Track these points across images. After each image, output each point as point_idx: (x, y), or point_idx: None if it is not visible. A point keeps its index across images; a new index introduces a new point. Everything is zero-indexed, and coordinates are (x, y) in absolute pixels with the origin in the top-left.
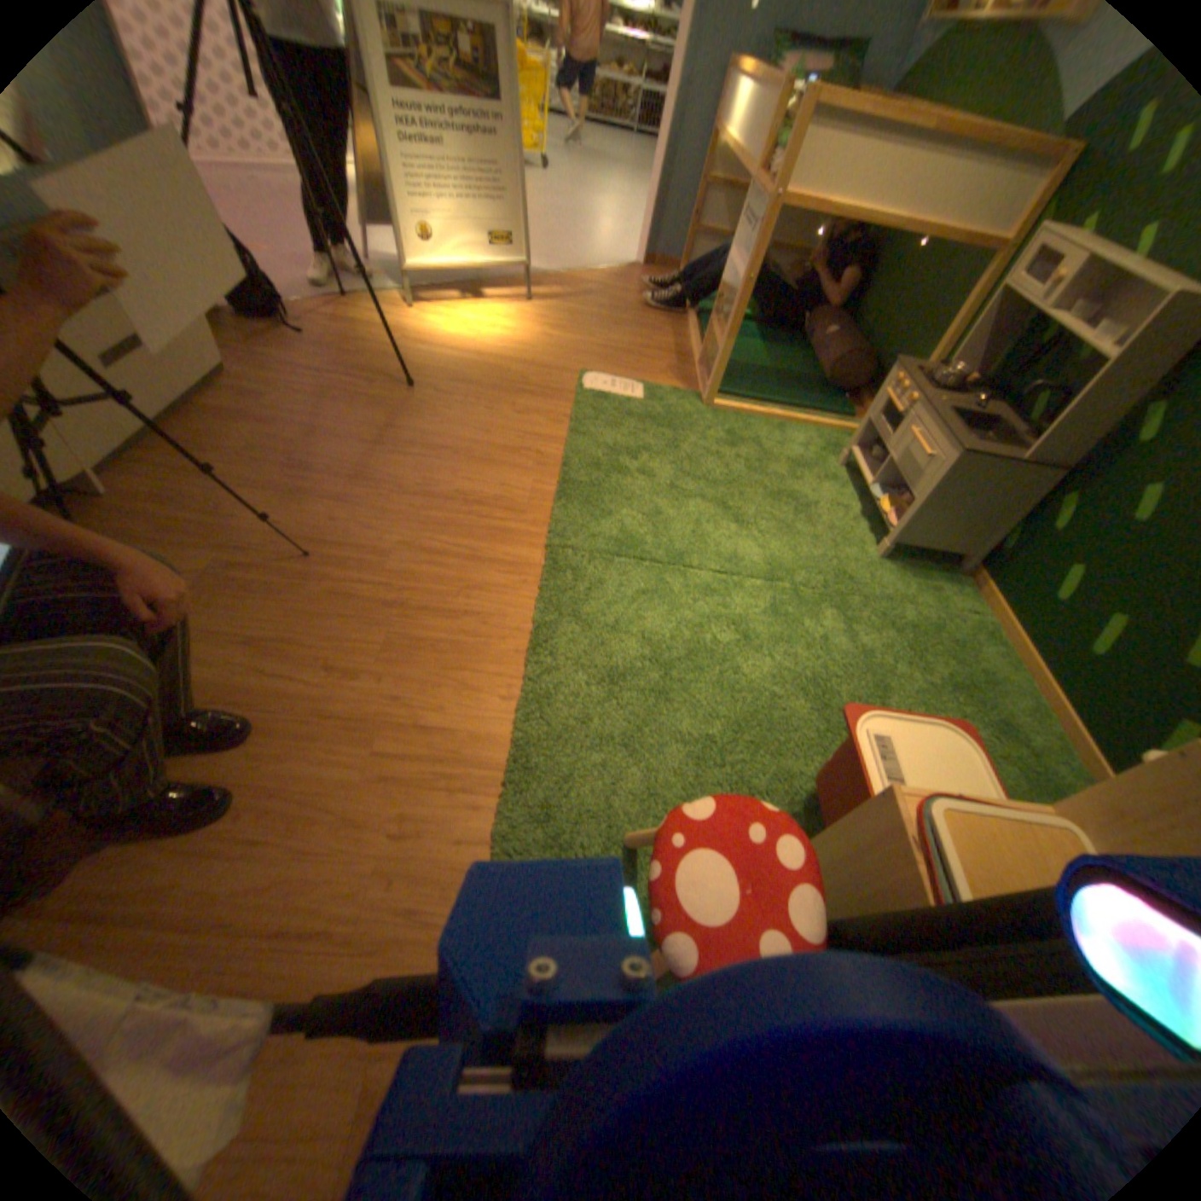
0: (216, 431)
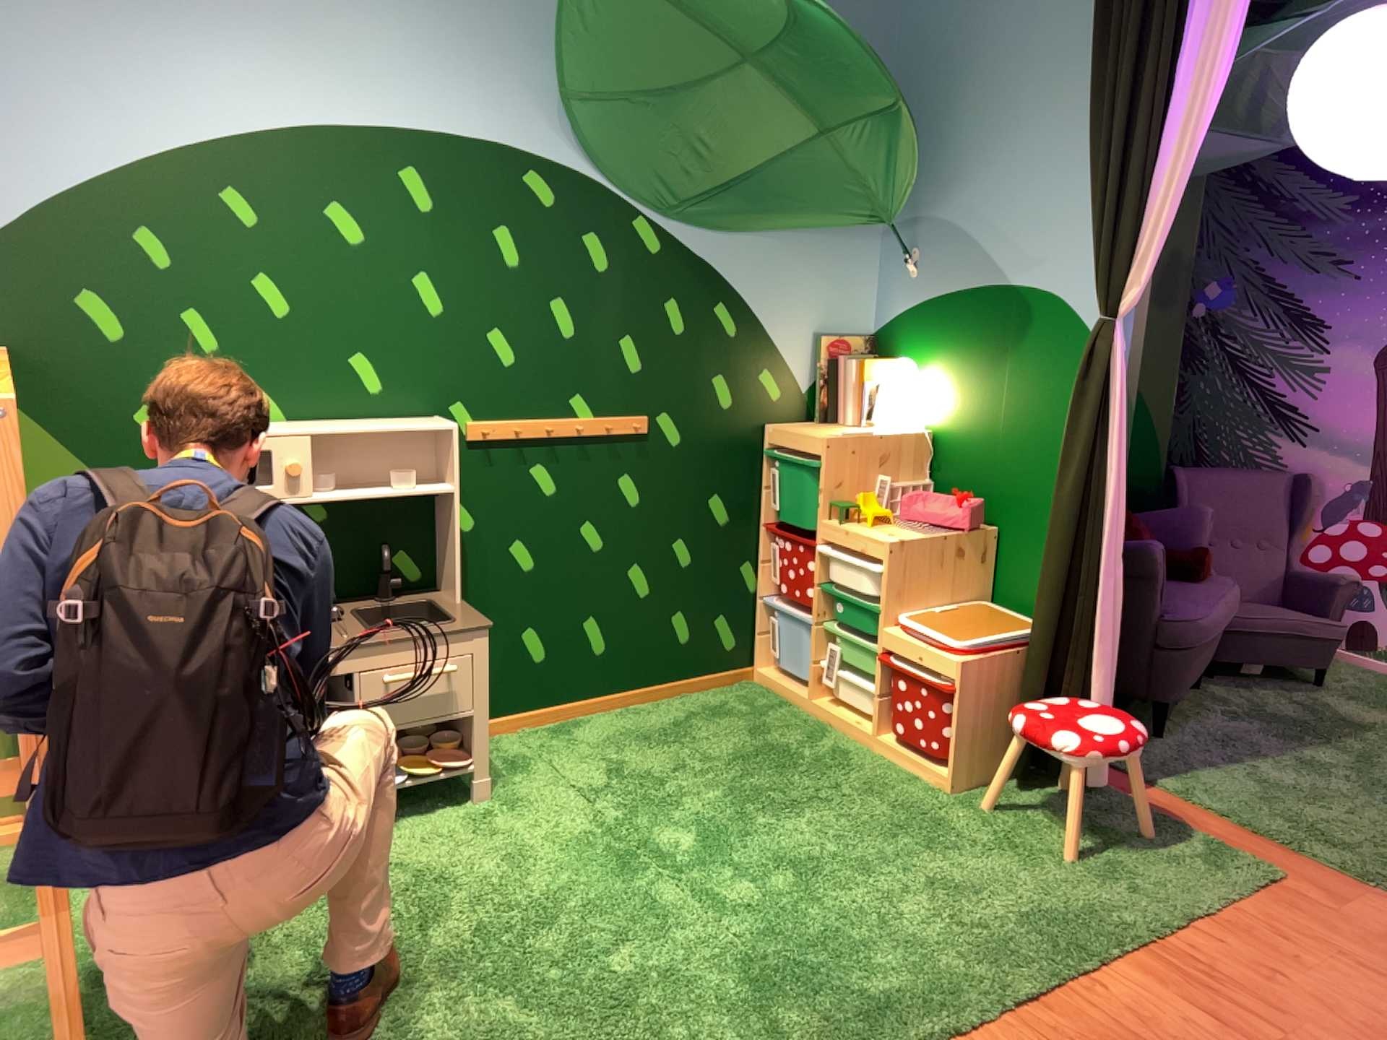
0: None
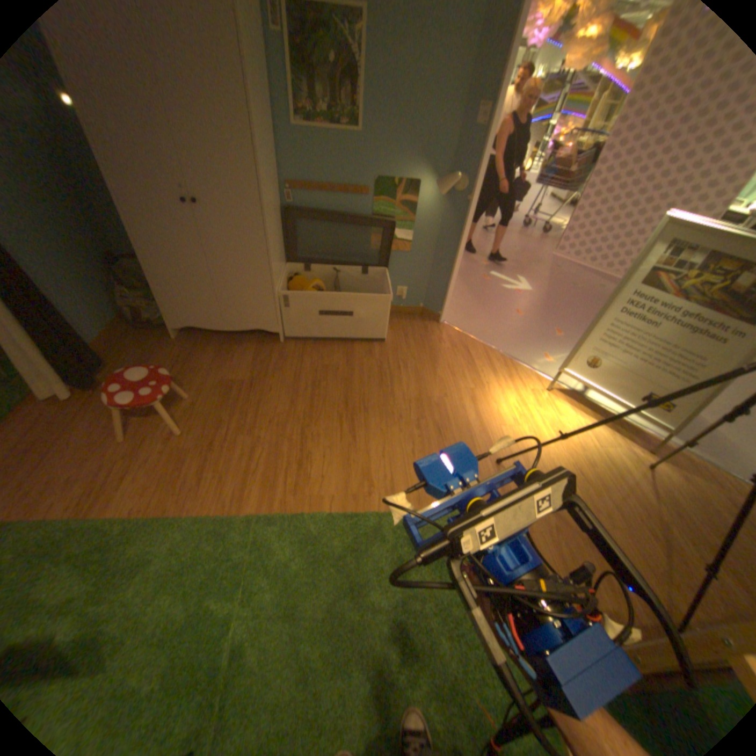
0: (336, 353)
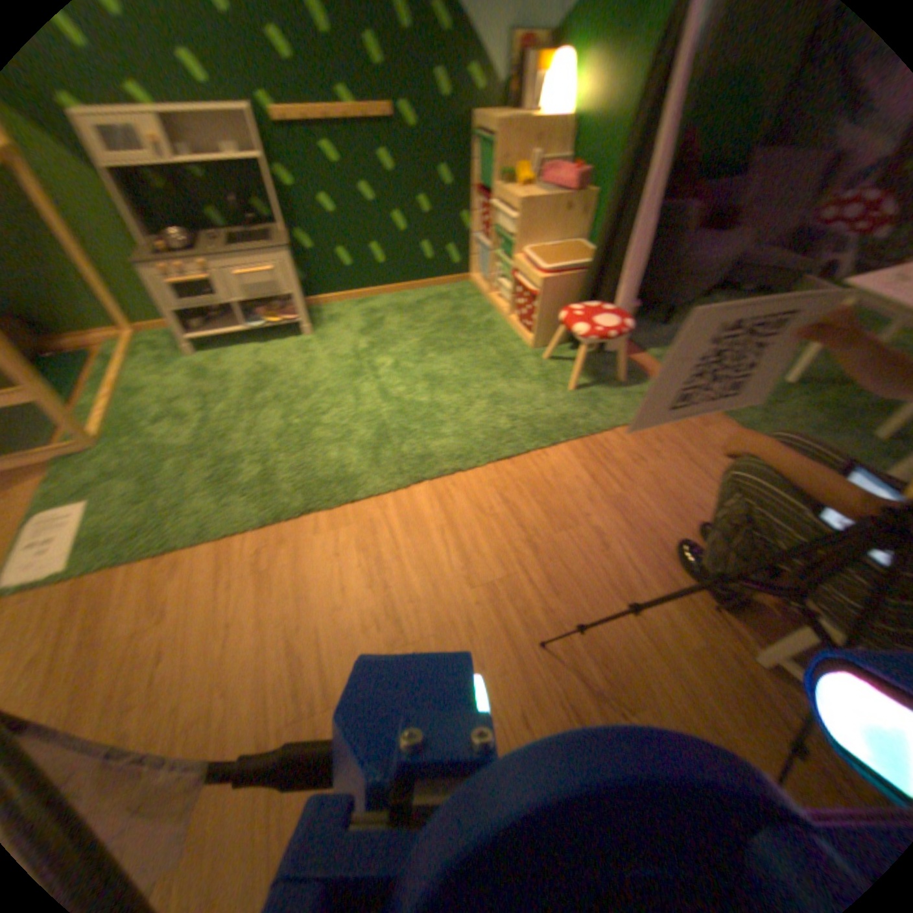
0: None
